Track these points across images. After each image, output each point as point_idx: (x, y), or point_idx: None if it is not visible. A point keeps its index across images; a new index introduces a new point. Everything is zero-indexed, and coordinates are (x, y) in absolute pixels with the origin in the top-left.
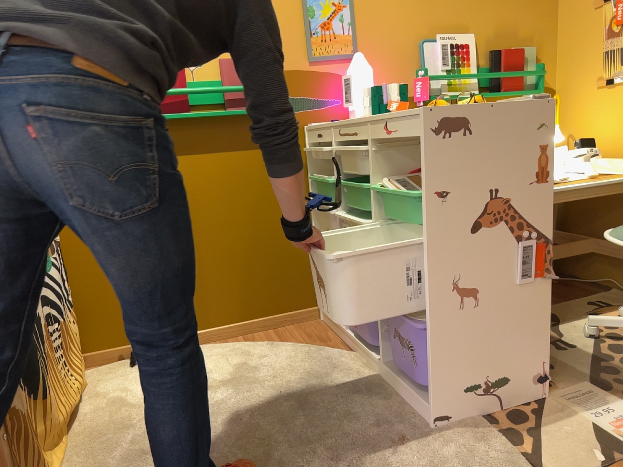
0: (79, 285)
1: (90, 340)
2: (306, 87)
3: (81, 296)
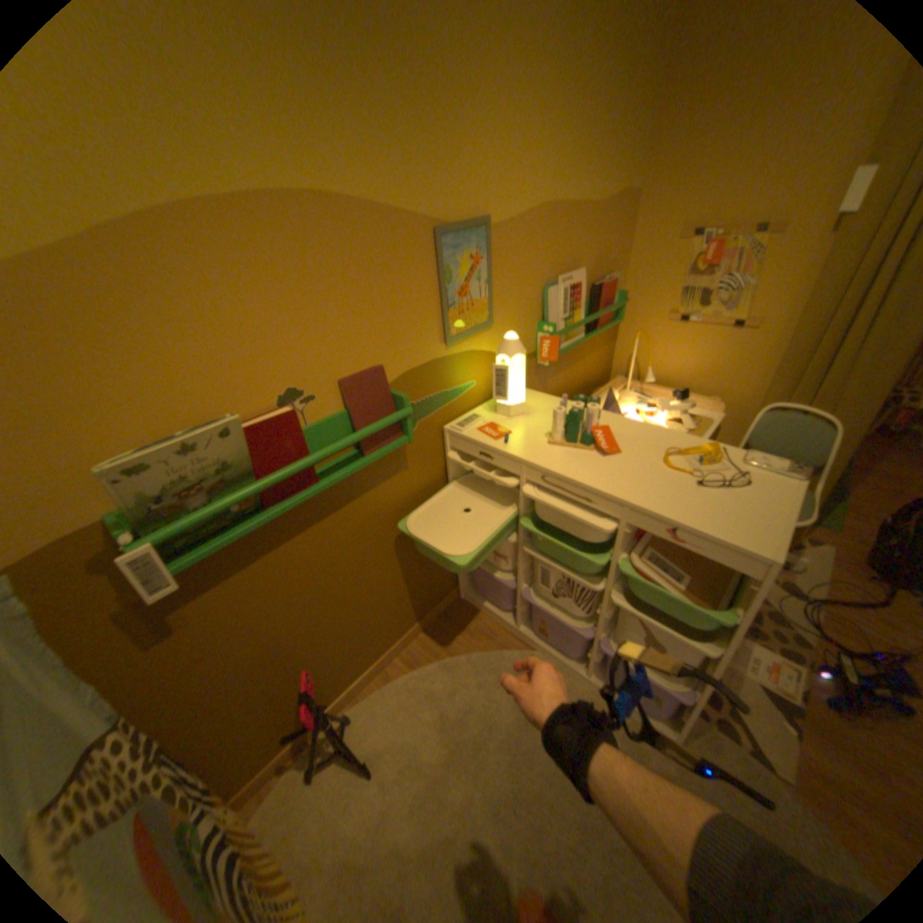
0: (200, 753)
1: (233, 785)
2: (442, 379)
3: (207, 760)
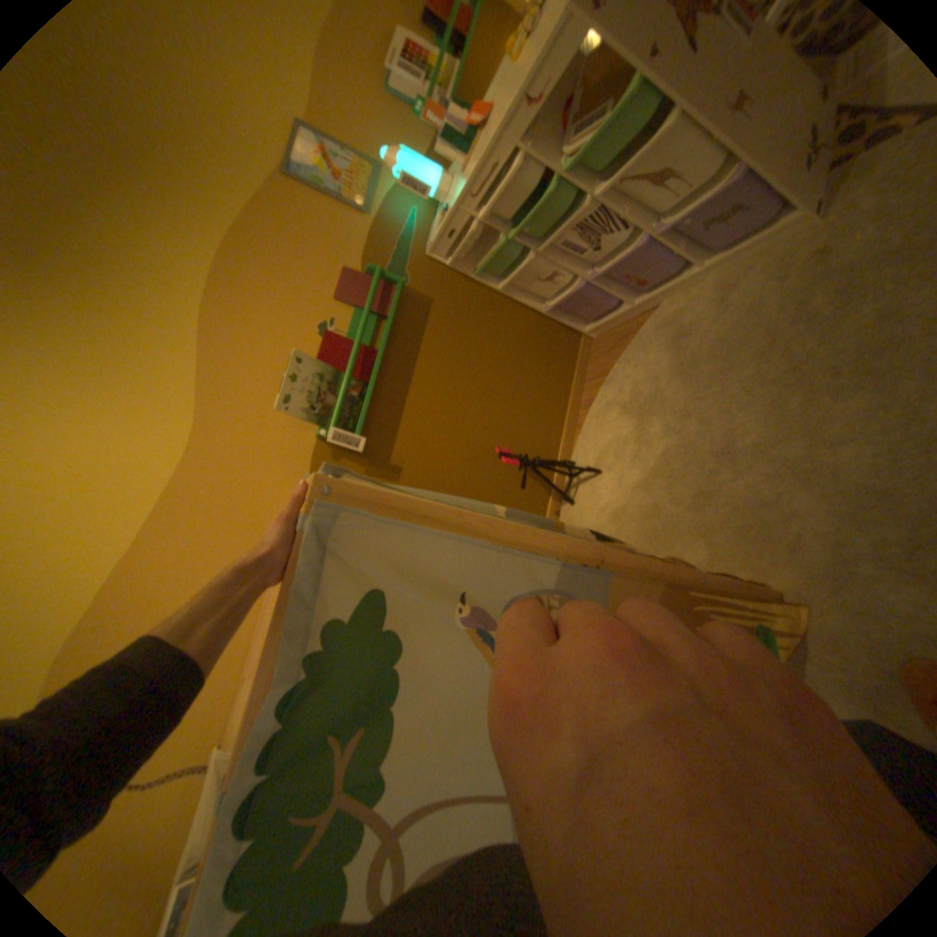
0: None
1: None
2: (389, 231)
3: None
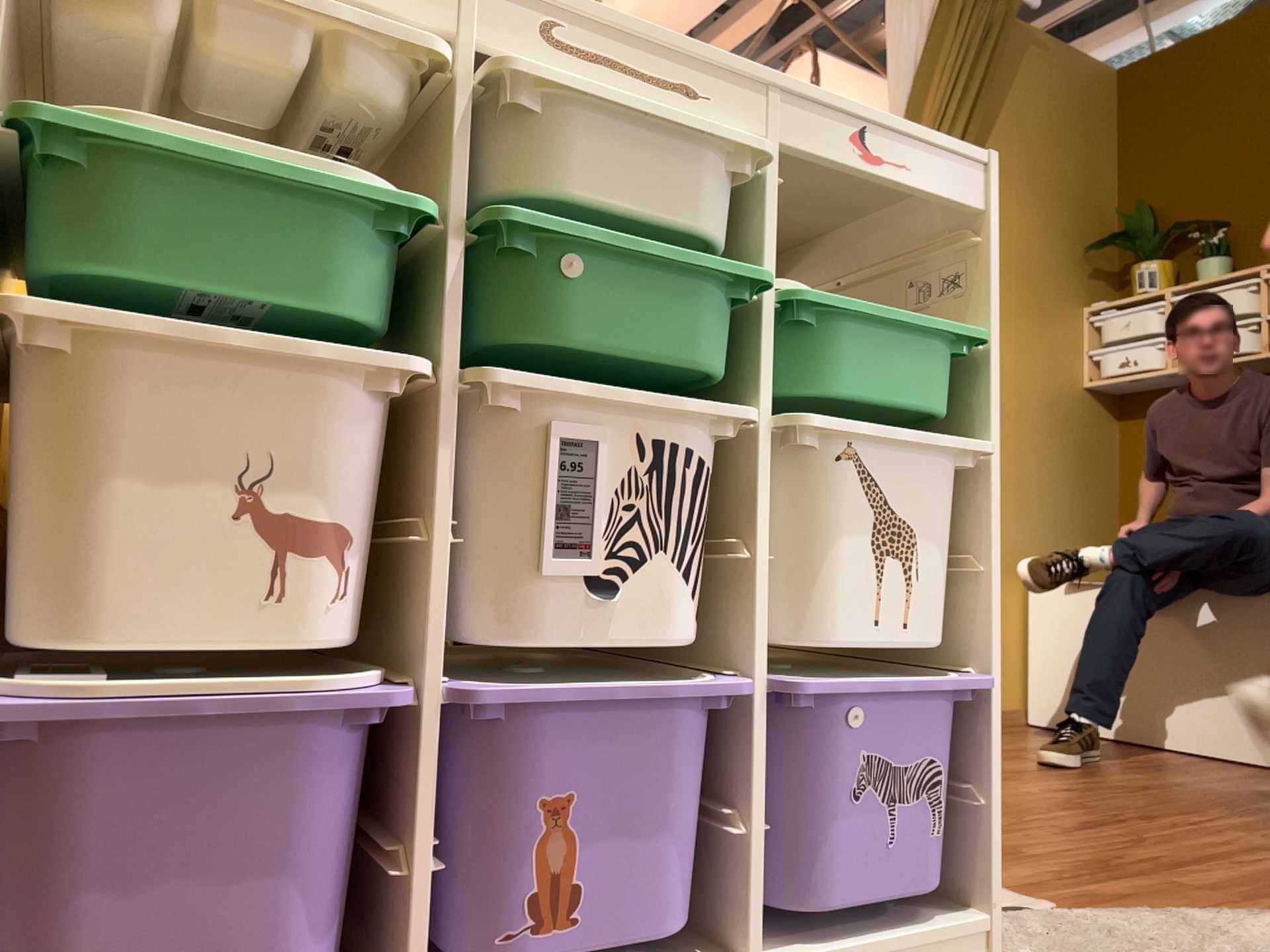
0: None
1: None
2: None
3: None
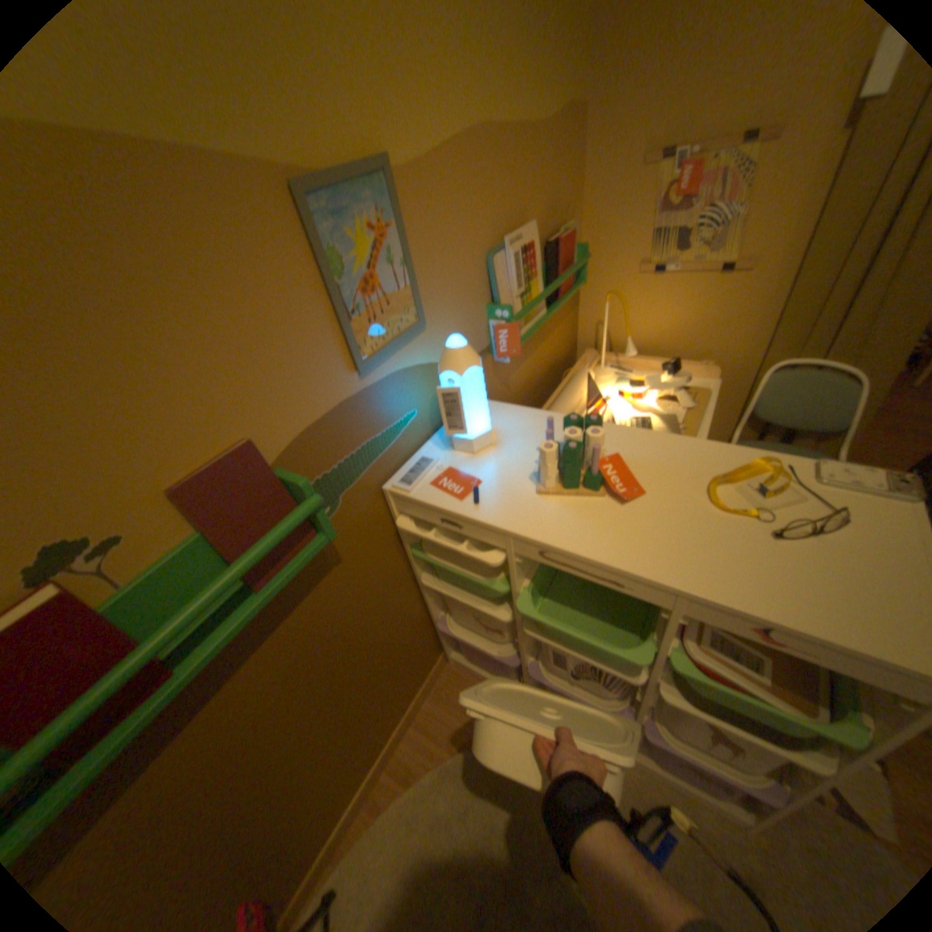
0: None
1: None
2: (366, 423)
3: None
